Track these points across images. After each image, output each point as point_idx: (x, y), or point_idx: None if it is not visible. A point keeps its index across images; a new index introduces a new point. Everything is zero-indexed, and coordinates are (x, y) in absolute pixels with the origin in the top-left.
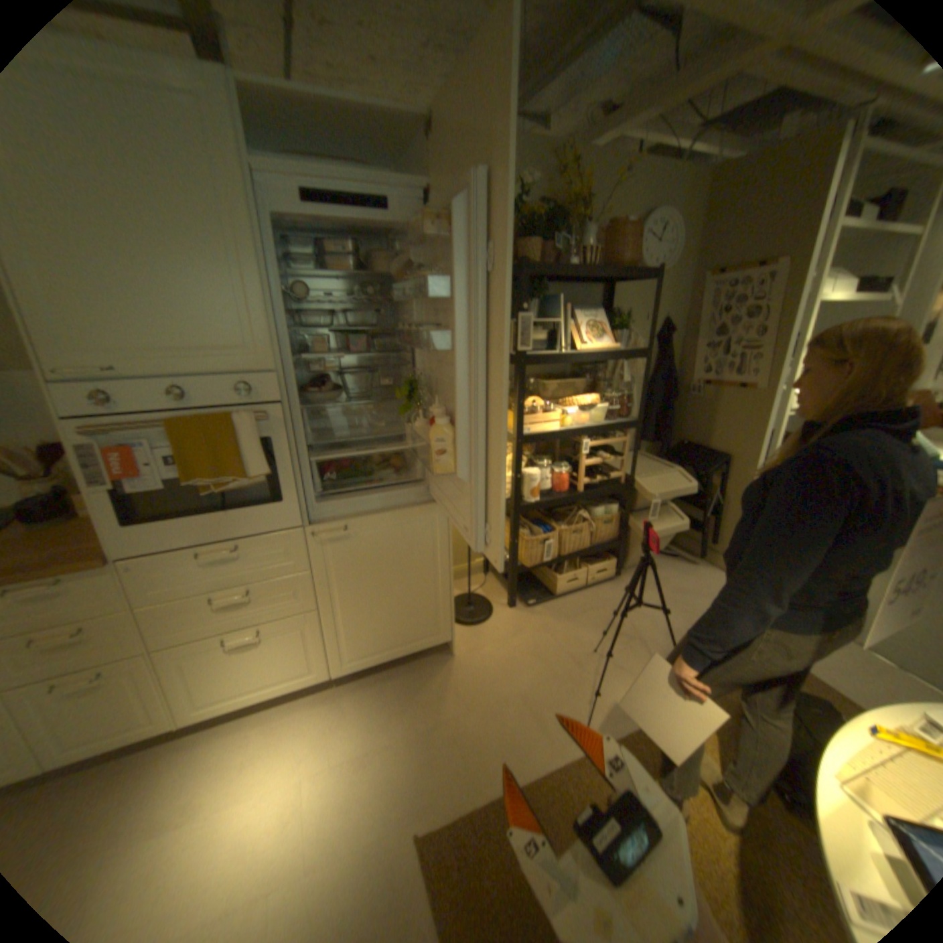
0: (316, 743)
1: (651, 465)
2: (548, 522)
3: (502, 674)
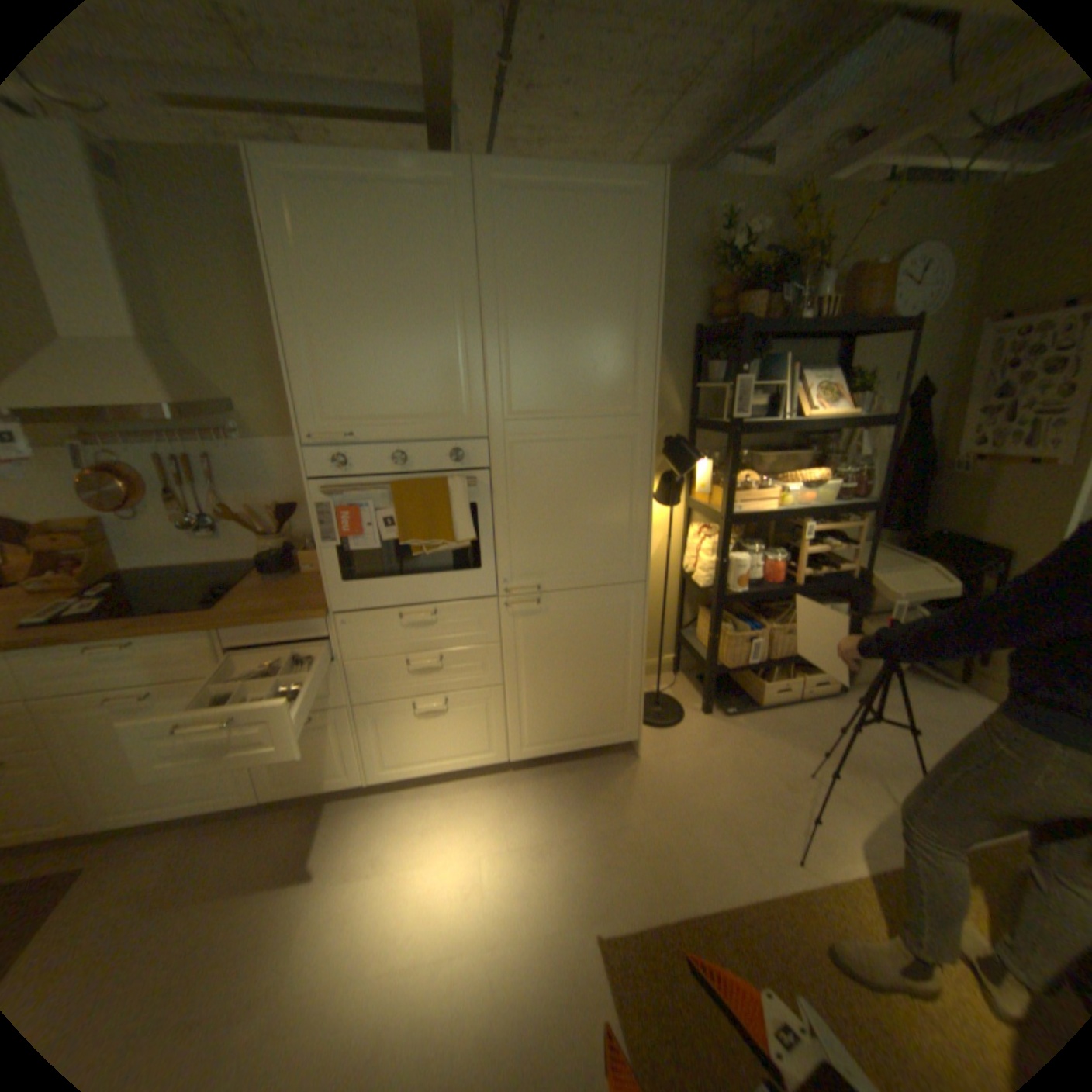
0: (494, 824)
1: (895, 559)
2: (756, 618)
3: (695, 785)
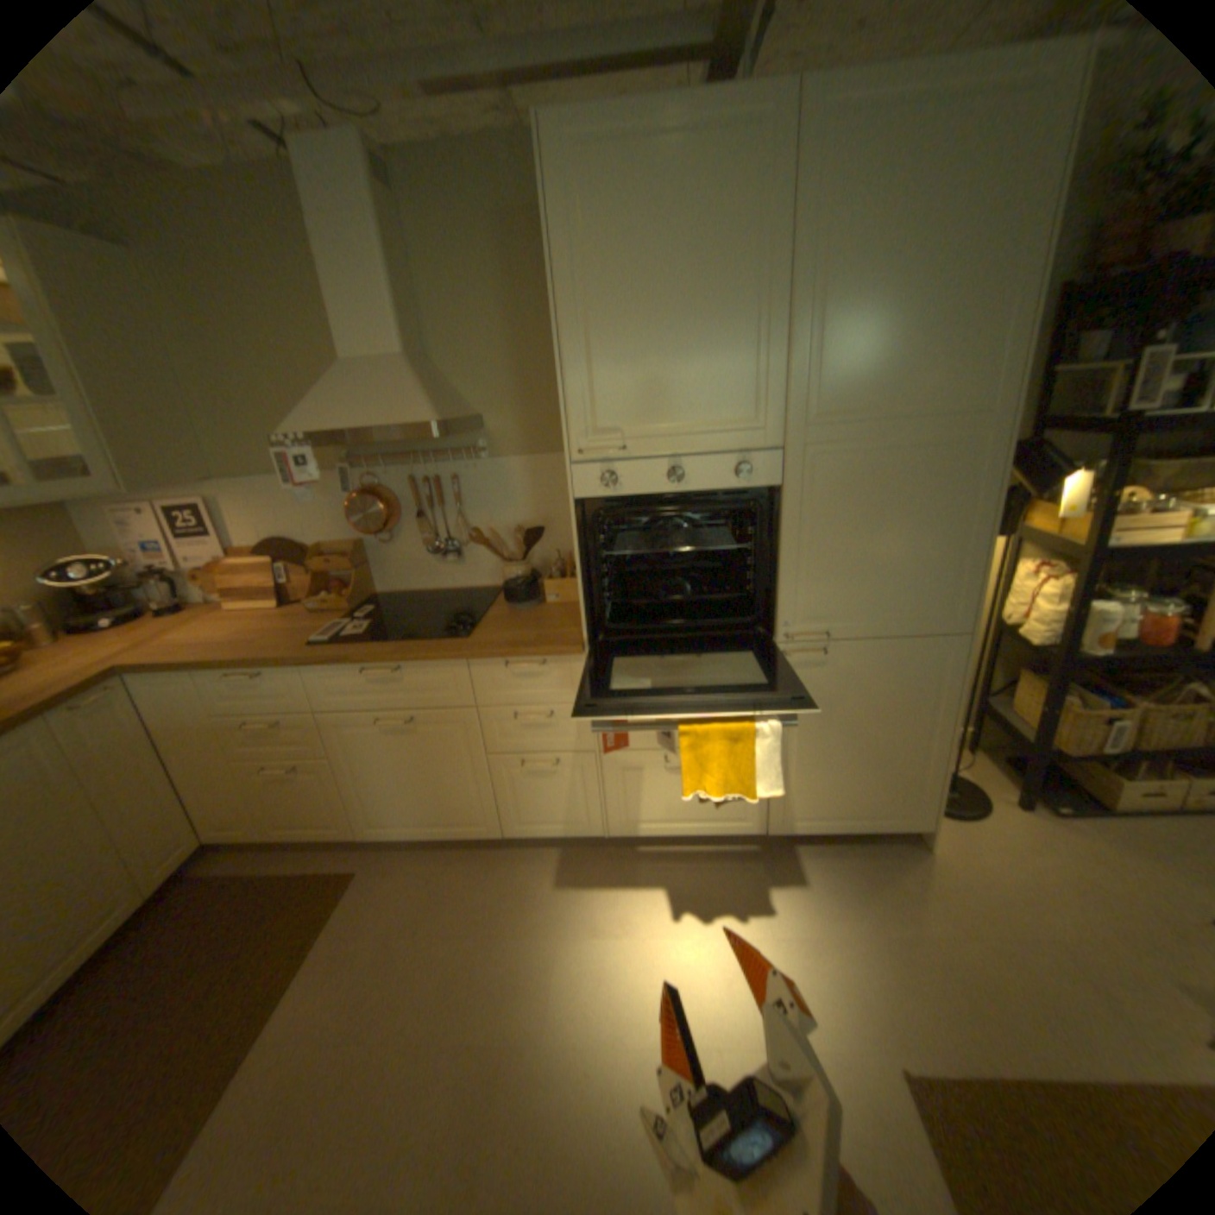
0: (754, 905)
1: None
2: (1117, 693)
3: (1022, 903)
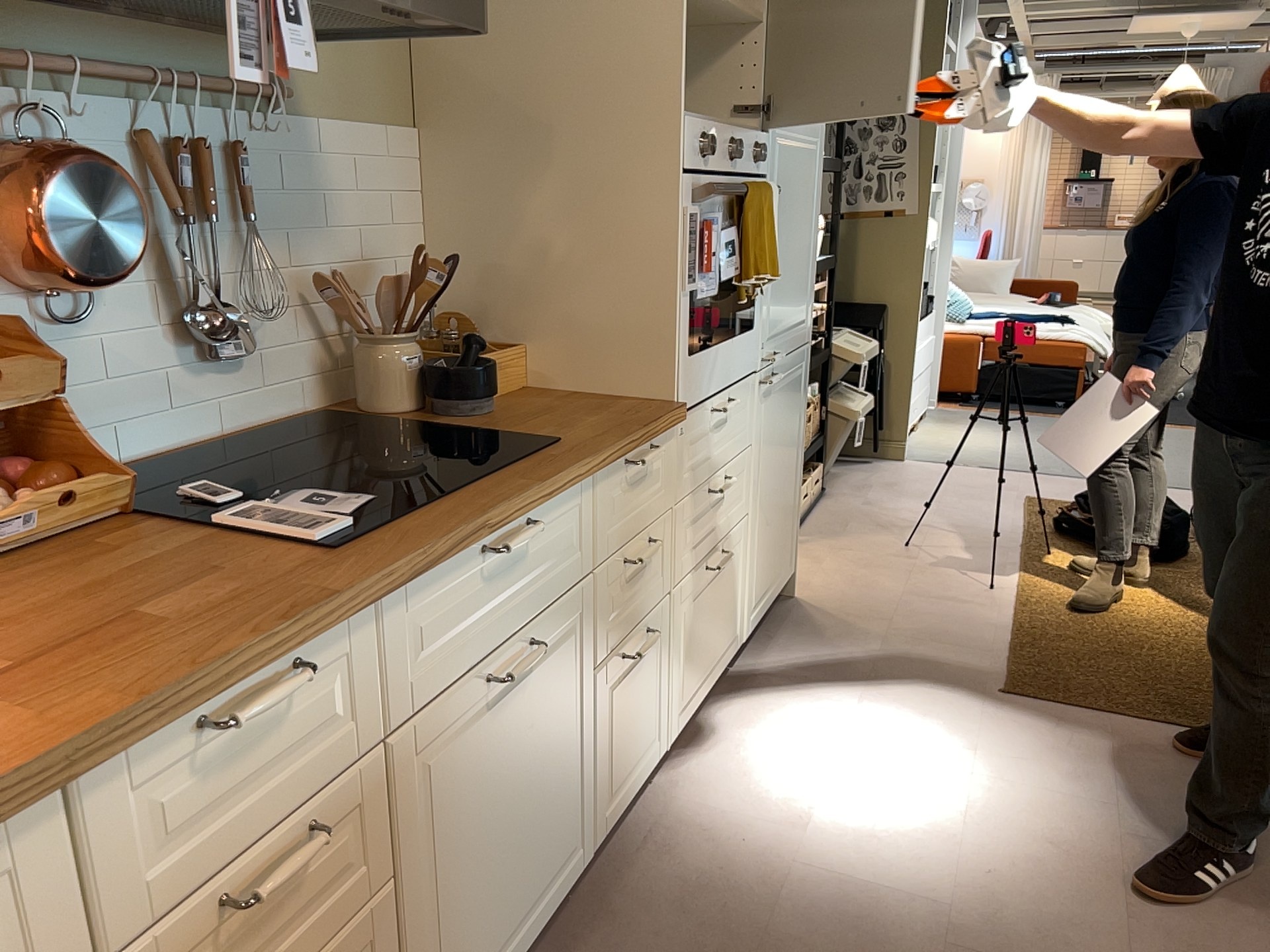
0: (805, 702)
1: None
2: None
3: (863, 588)
